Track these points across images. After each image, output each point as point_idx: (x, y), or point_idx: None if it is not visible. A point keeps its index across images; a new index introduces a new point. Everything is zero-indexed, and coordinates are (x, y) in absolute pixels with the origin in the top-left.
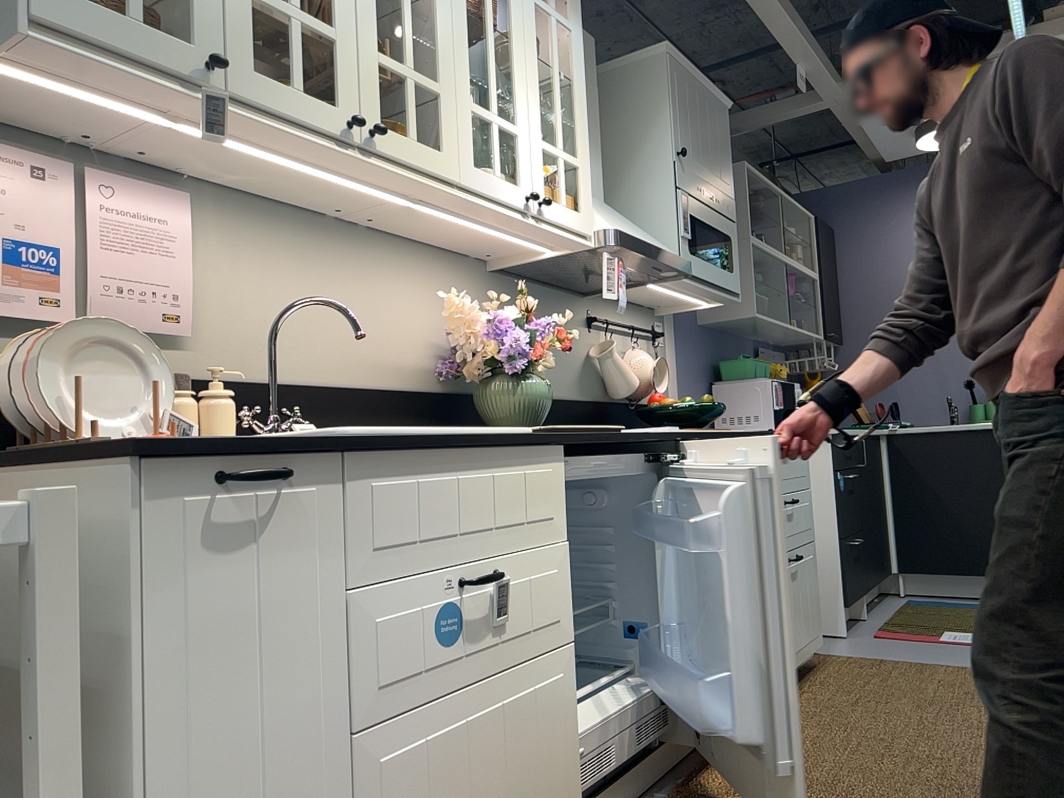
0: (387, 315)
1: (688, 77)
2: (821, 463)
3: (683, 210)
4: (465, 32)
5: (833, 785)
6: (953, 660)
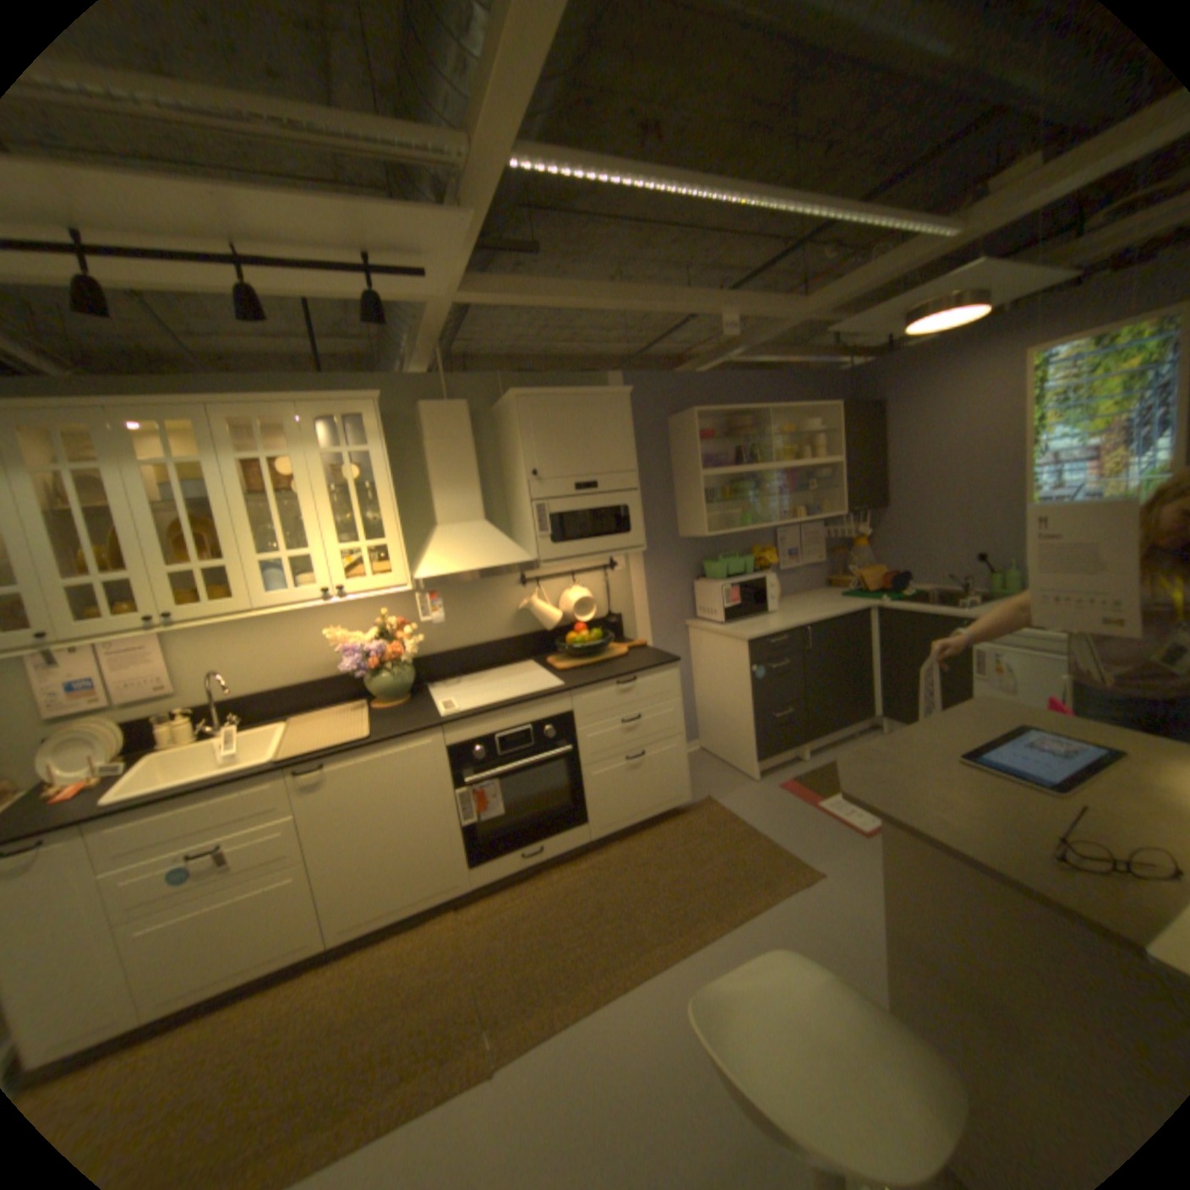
0: (314, 639)
1: (550, 400)
2: (742, 658)
3: (537, 517)
4: (245, 514)
5: (515, 942)
6: (786, 835)
